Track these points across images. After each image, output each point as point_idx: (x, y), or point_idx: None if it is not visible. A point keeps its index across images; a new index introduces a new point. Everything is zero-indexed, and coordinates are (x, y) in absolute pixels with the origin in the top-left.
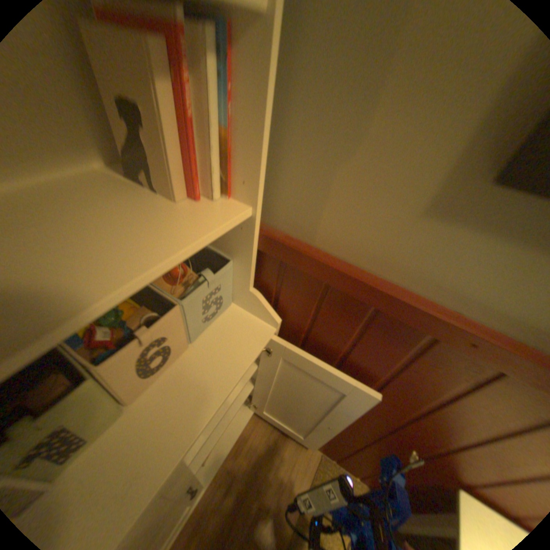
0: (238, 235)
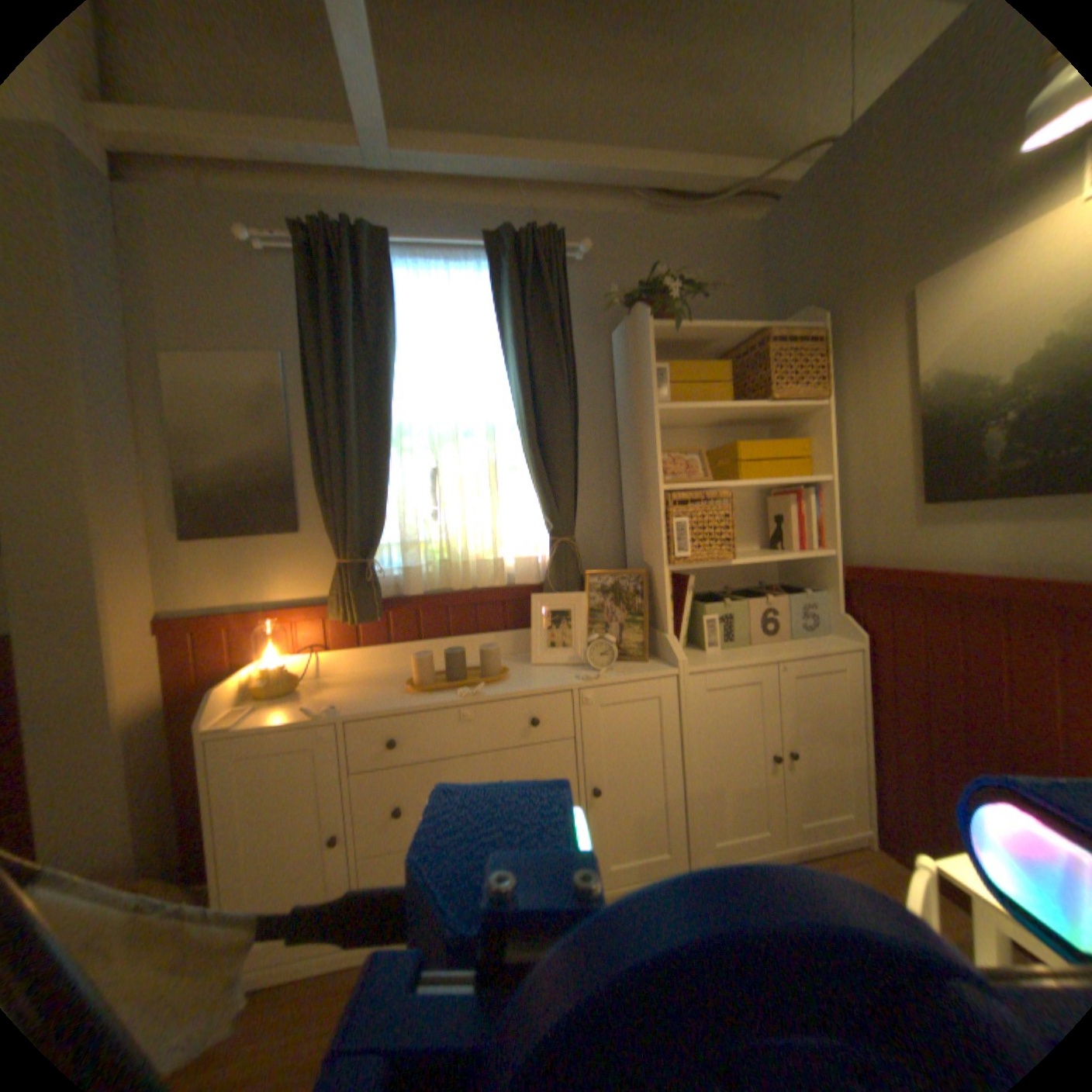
0: (828, 573)
